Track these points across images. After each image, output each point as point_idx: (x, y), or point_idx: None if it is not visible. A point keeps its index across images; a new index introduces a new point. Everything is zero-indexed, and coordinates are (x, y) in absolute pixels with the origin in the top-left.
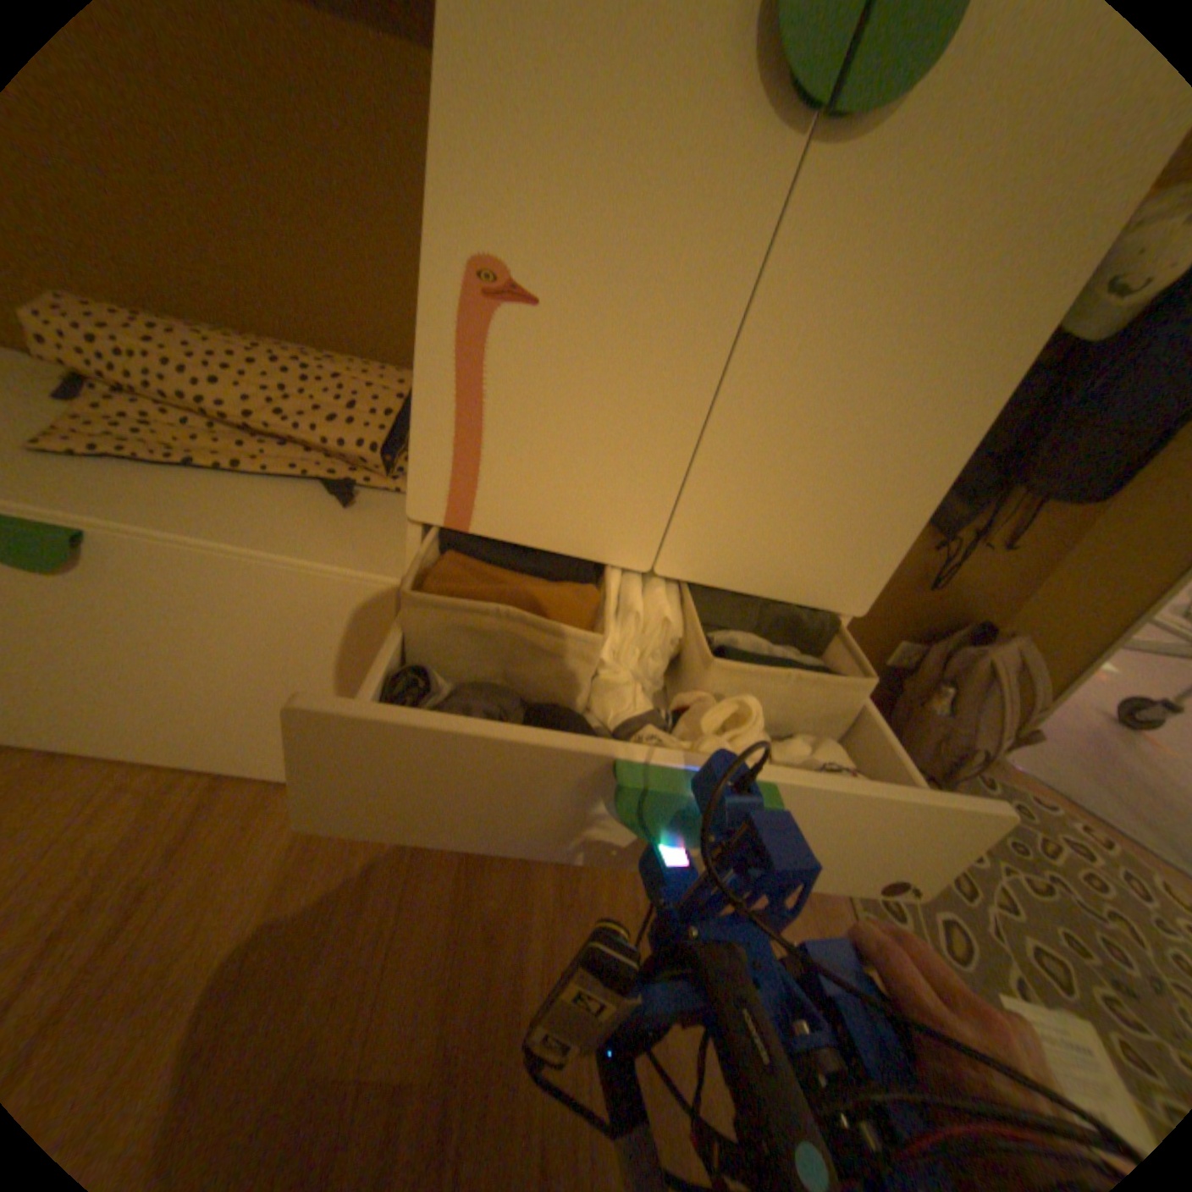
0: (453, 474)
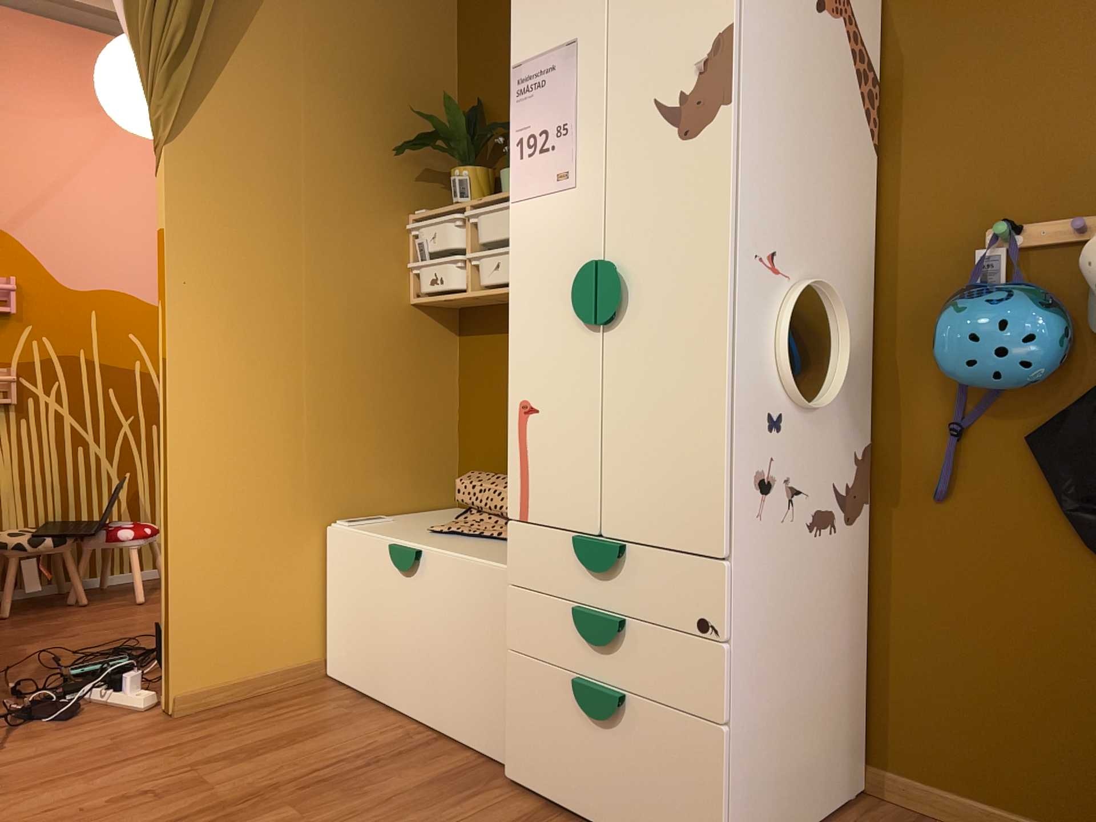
0: (519, 493)
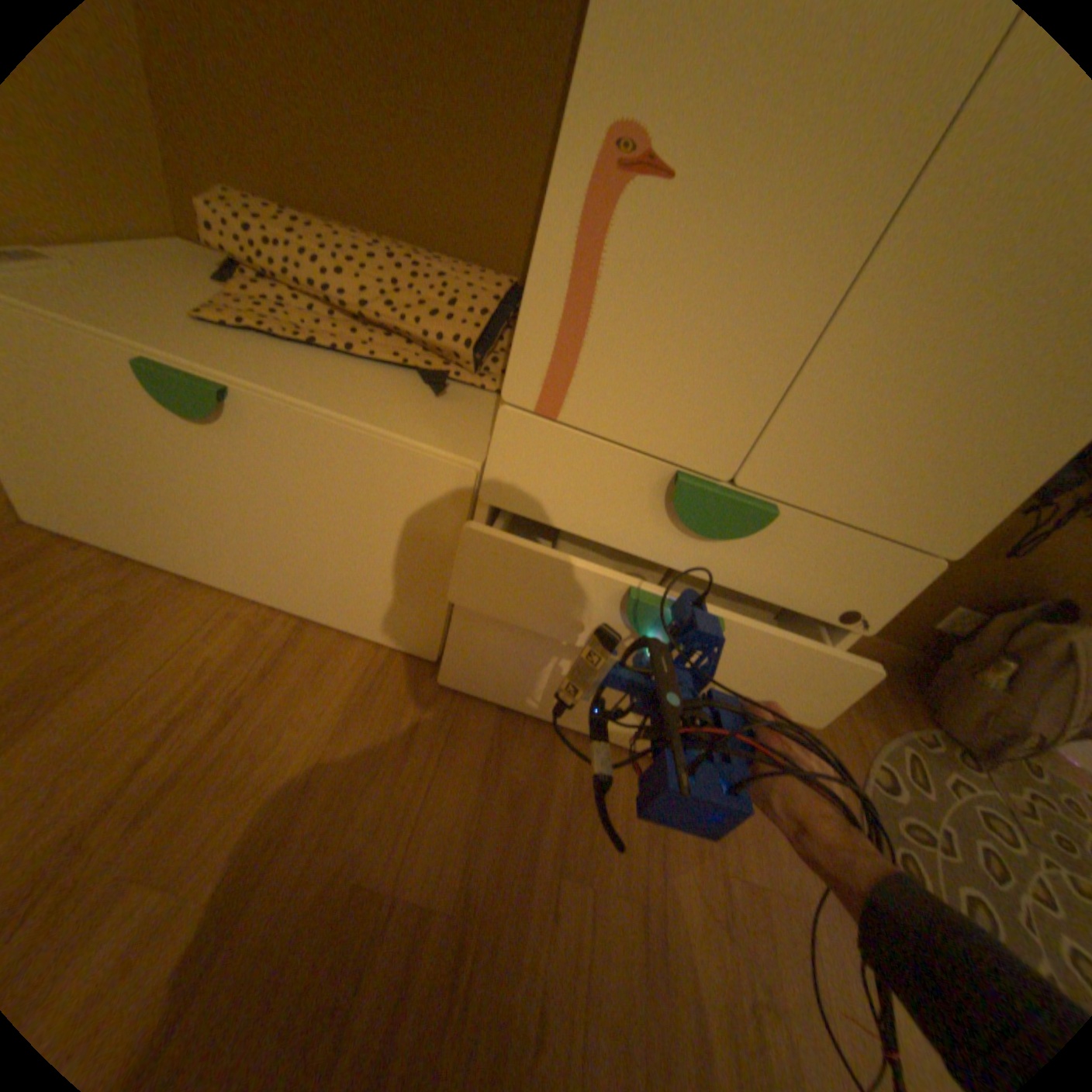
0: (553, 359)
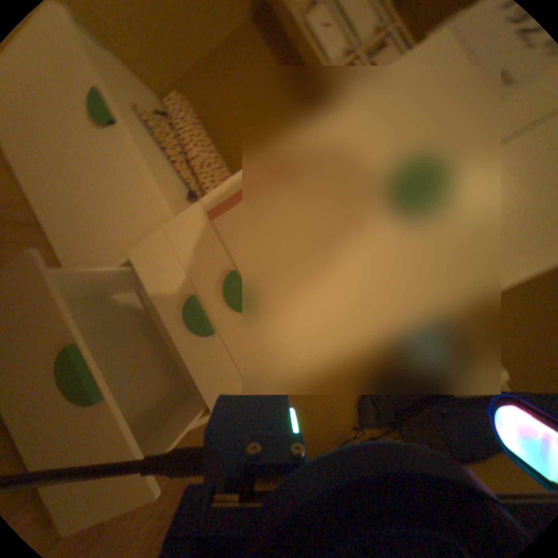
0: (225, 203)
